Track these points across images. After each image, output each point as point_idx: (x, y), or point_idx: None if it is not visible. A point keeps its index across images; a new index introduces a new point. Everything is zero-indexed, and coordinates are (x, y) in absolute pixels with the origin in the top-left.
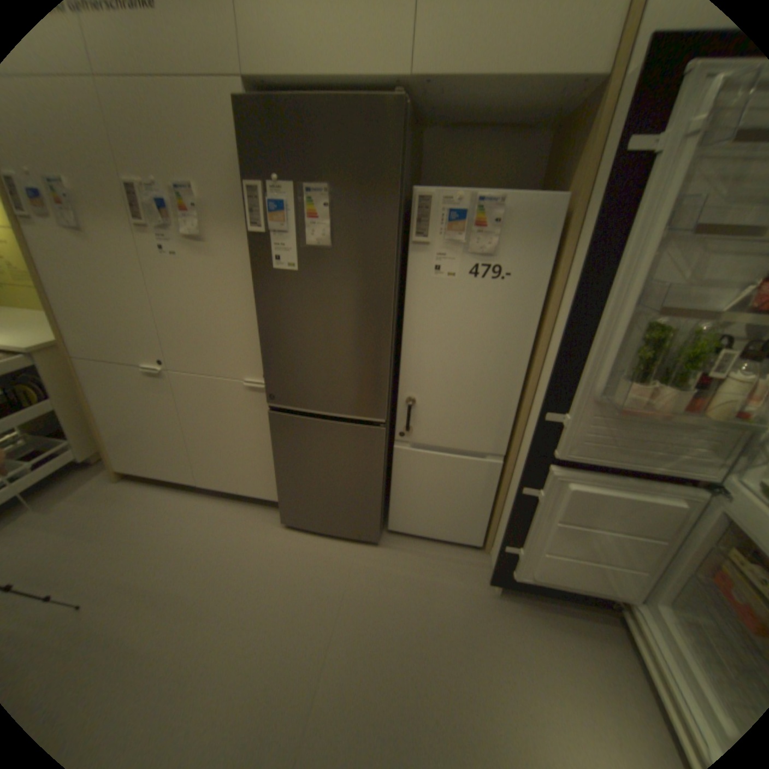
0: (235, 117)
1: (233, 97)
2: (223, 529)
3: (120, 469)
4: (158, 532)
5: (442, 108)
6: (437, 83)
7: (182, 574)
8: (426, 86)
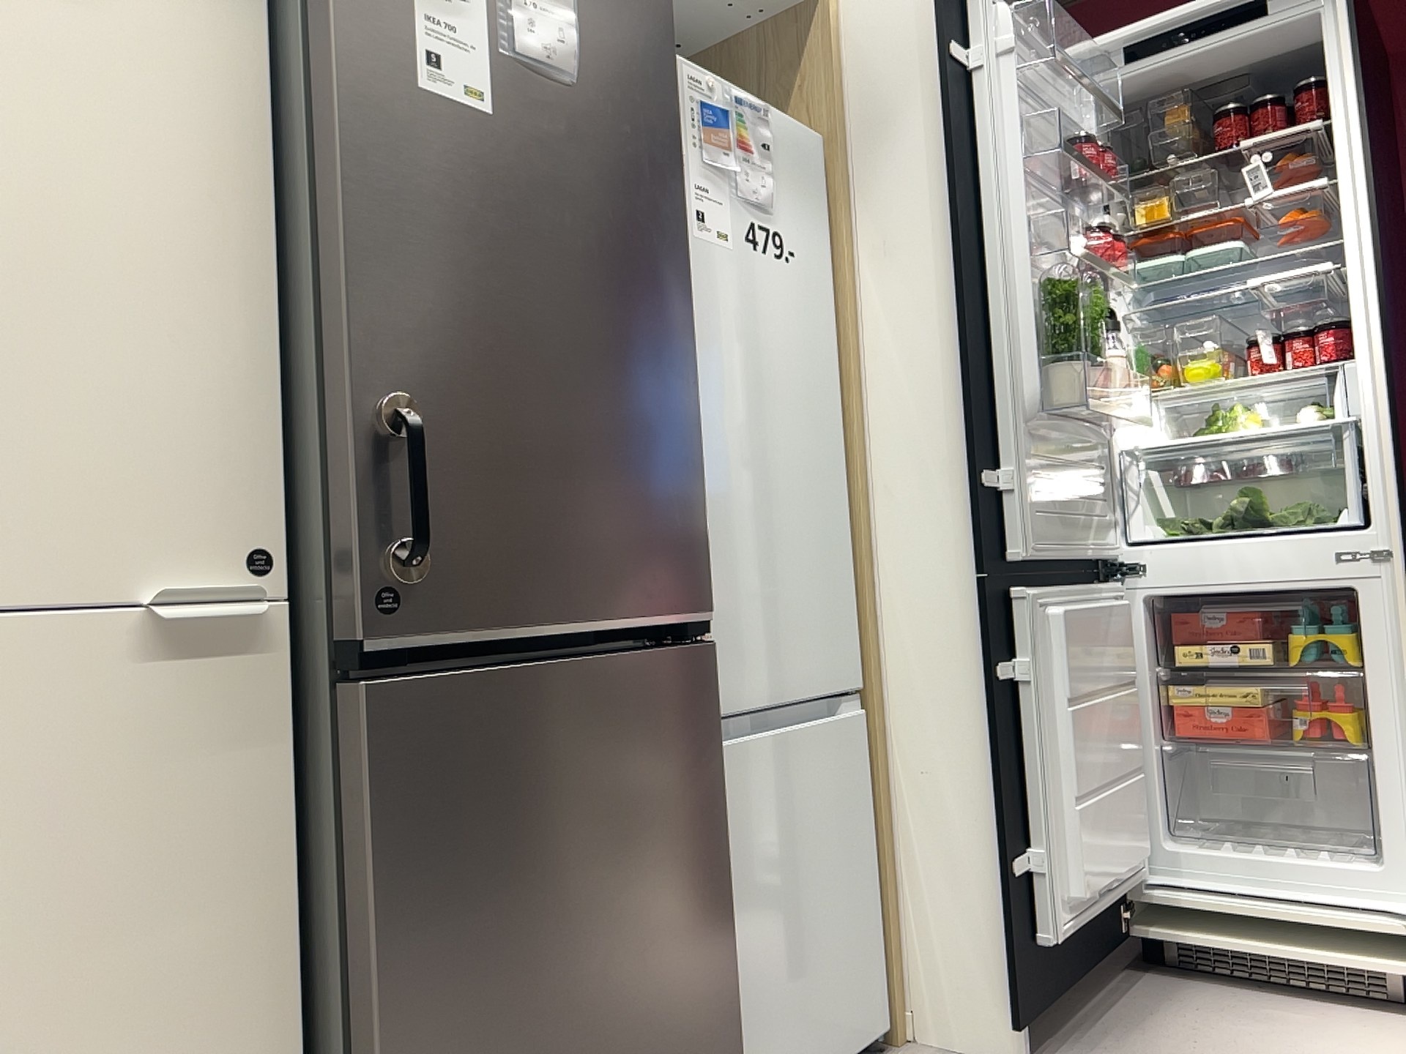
0: None
1: None
2: None
3: None
4: None
5: None
6: None
7: None
8: None
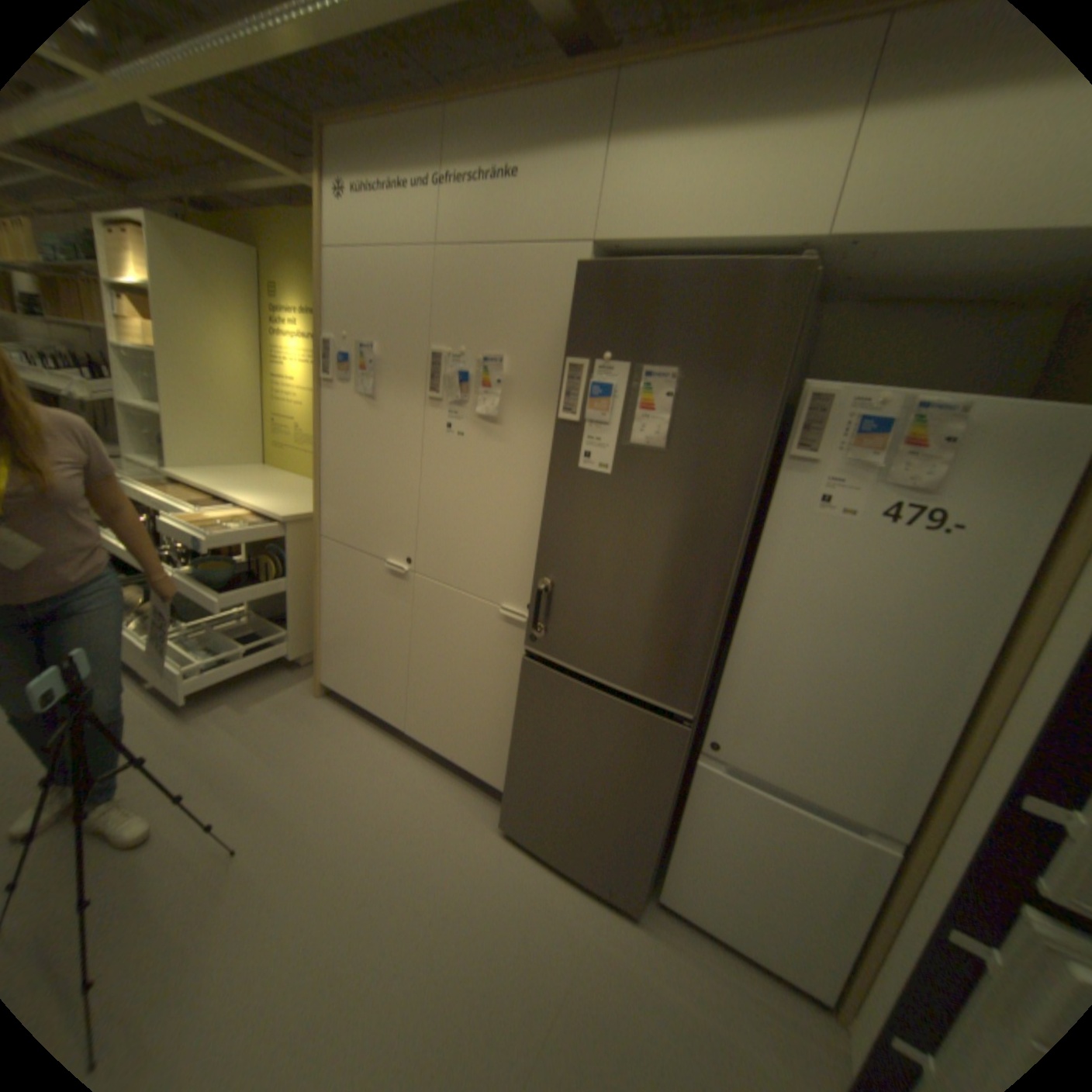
0: (576, 285)
1: (579, 264)
2: (422, 808)
3: (328, 683)
4: (346, 782)
5: (865, 278)
6: (868, 245)
7: (357, 856)
8: (848, 248)
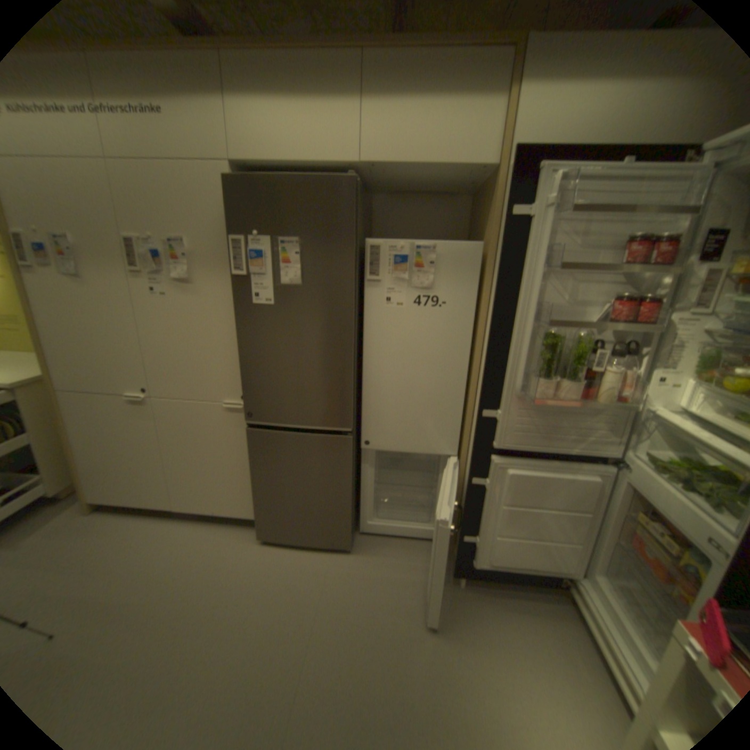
0: (223, 189)
1: (222, 176)
2: (198, 551)
3: (92, 501)
4: (132, 558)
5: (385, 182)
6: (379, 167)
7: (158, 596)
8: (371, 168)
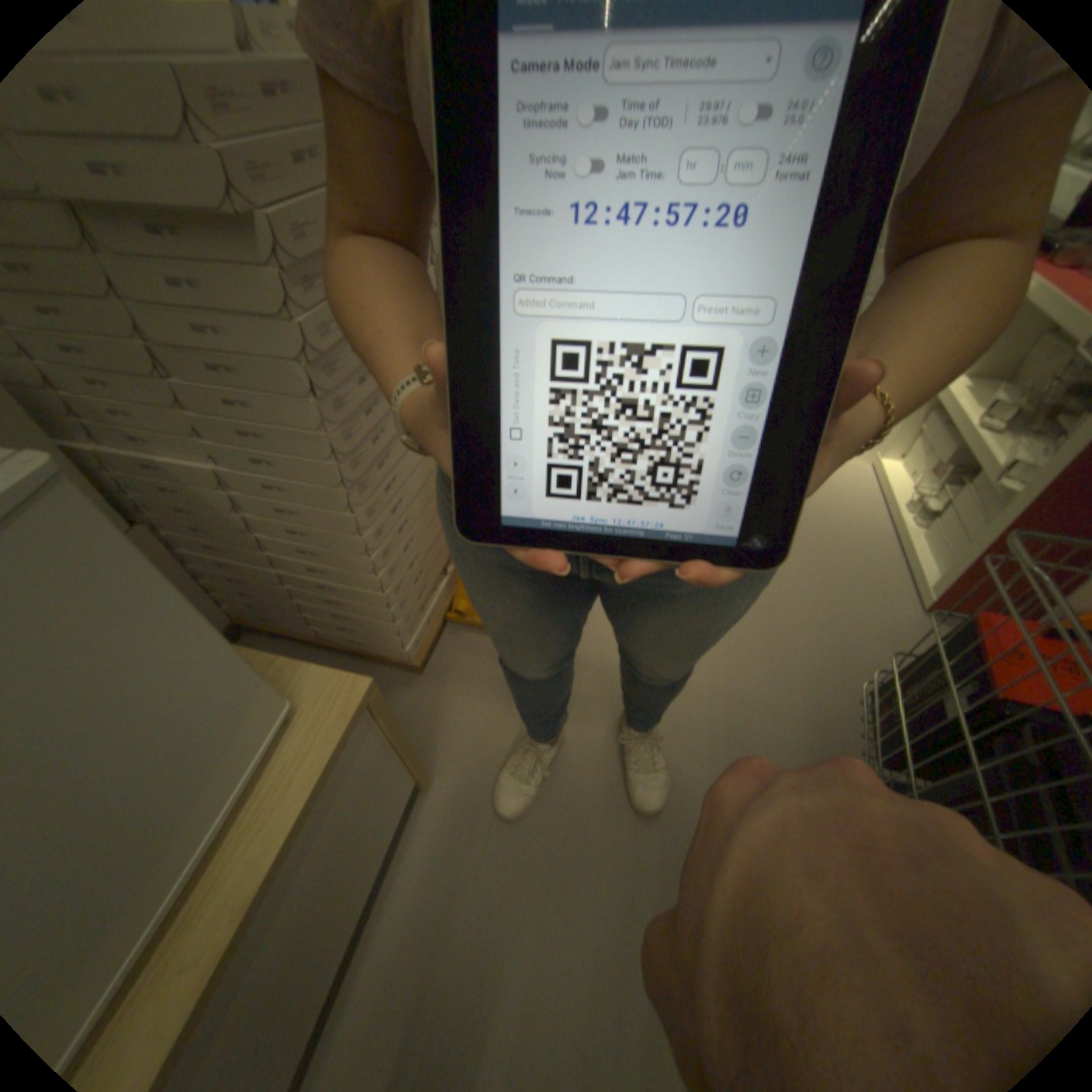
0: None
1: None
2: None
3: None
4: None
5: None
6: None
7: None
8: None
